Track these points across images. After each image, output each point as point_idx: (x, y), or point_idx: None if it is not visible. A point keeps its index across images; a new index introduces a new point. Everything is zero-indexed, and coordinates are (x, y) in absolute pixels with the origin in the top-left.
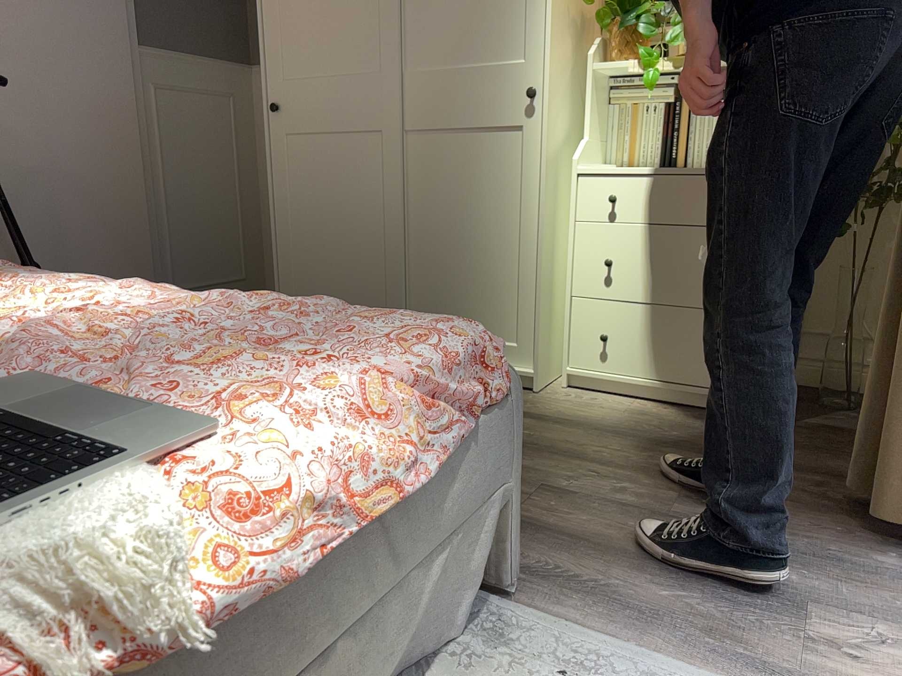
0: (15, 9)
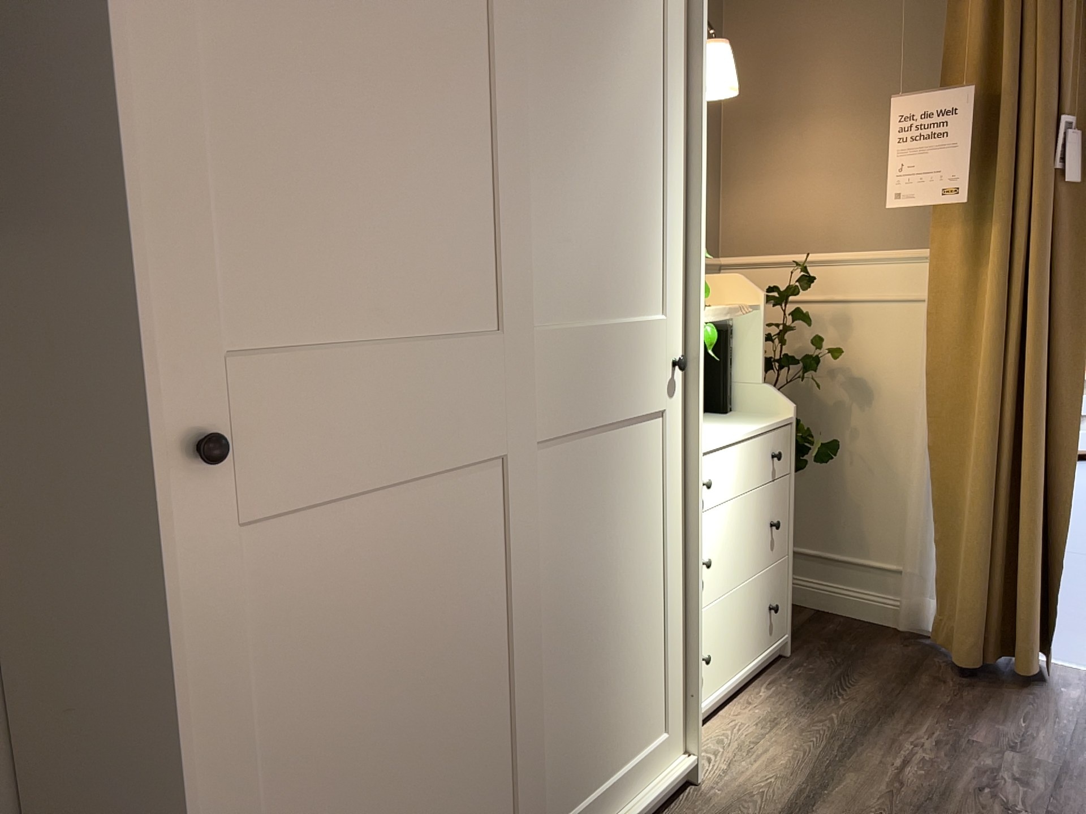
0: None
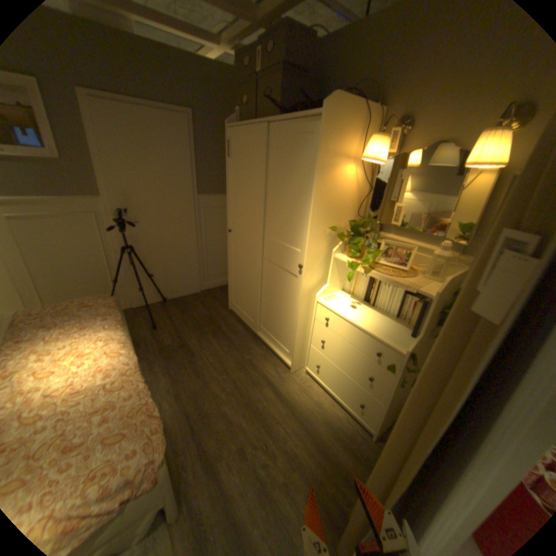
0: (149, 190)
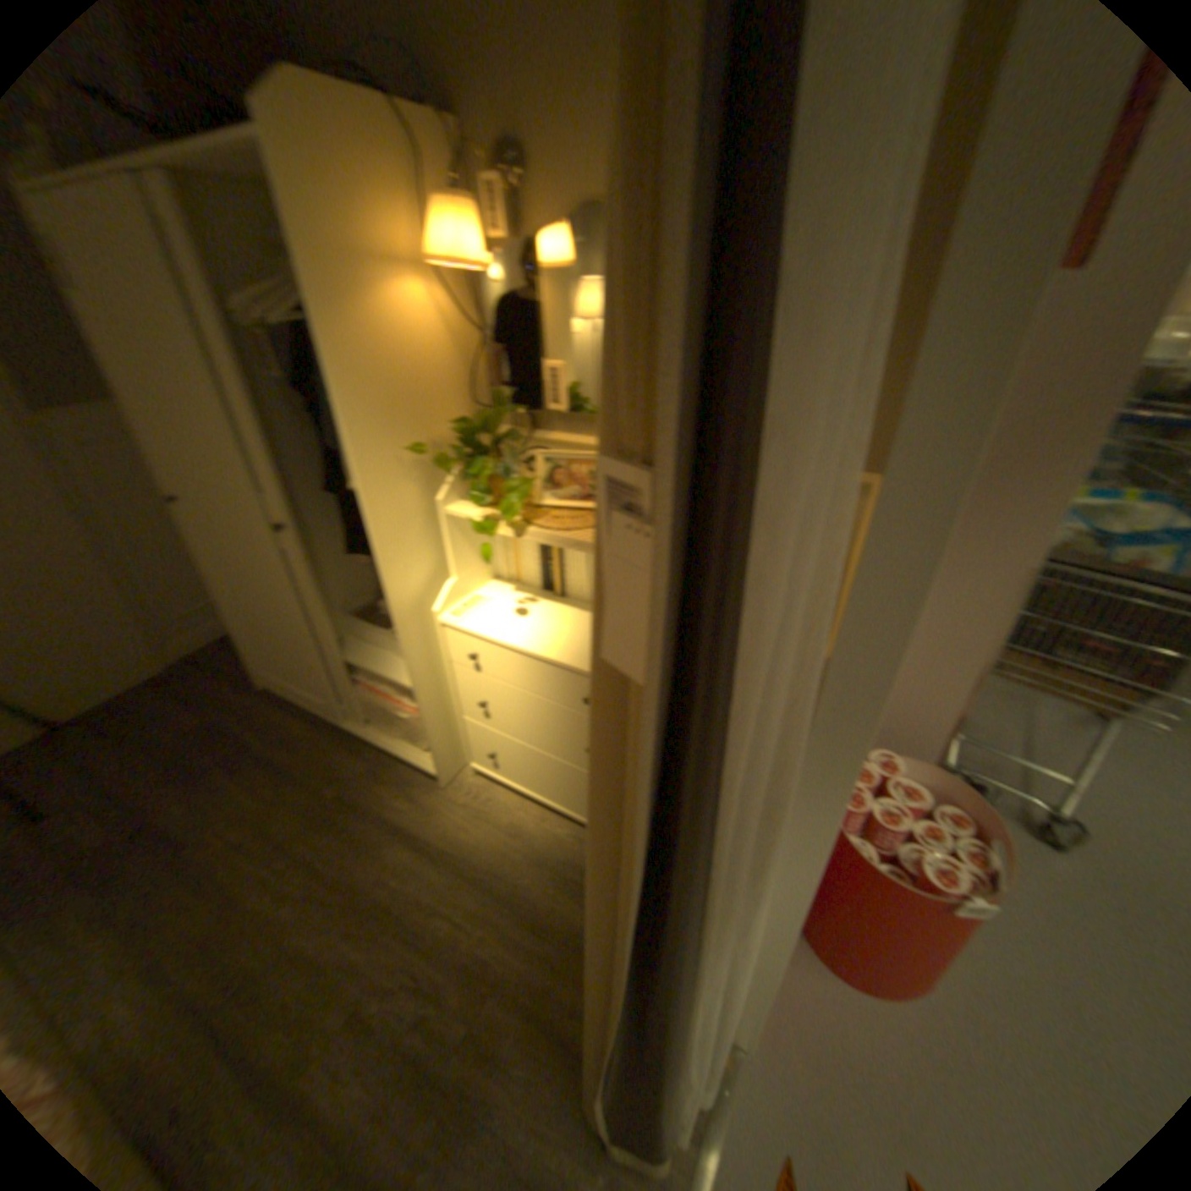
0: None
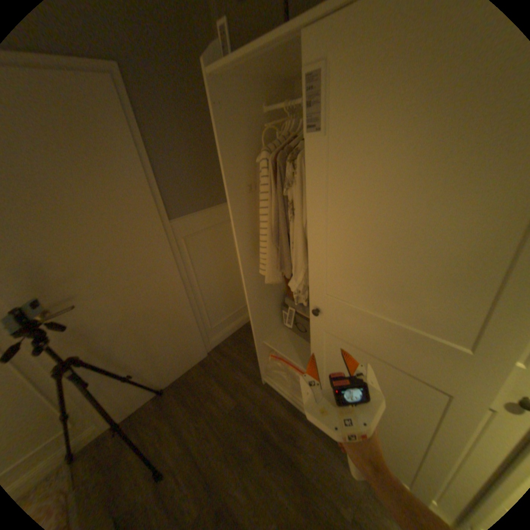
0: (76, 243)
